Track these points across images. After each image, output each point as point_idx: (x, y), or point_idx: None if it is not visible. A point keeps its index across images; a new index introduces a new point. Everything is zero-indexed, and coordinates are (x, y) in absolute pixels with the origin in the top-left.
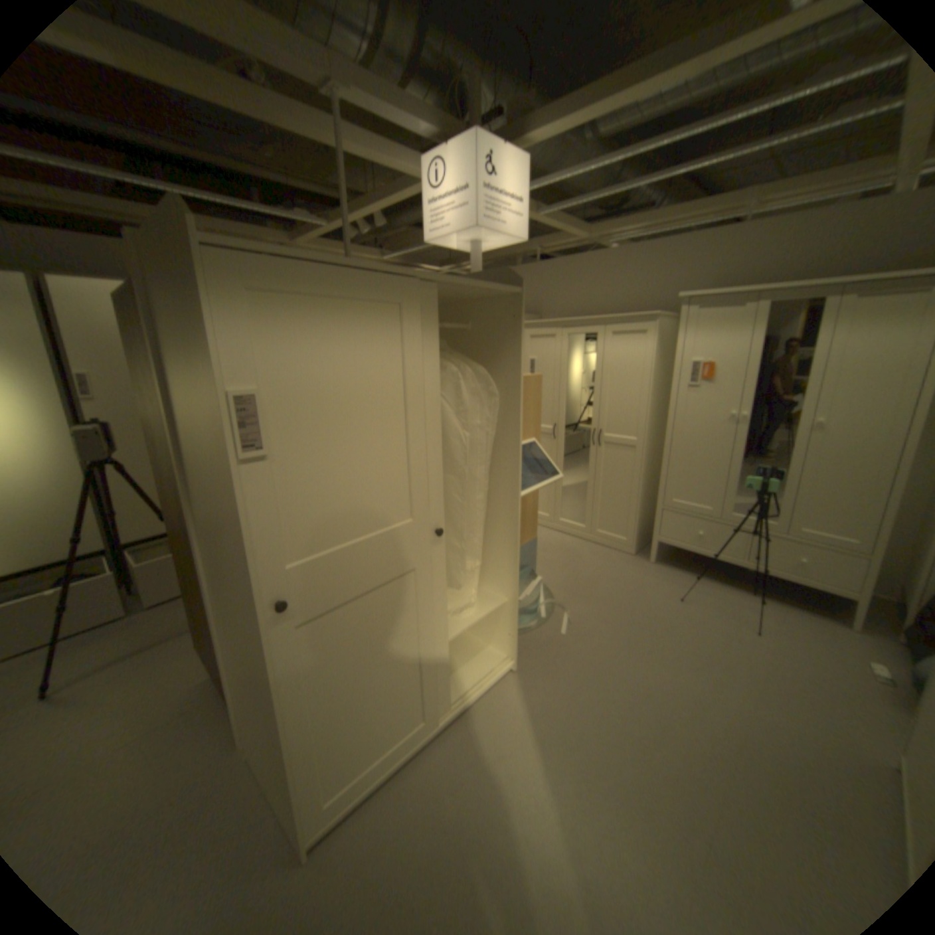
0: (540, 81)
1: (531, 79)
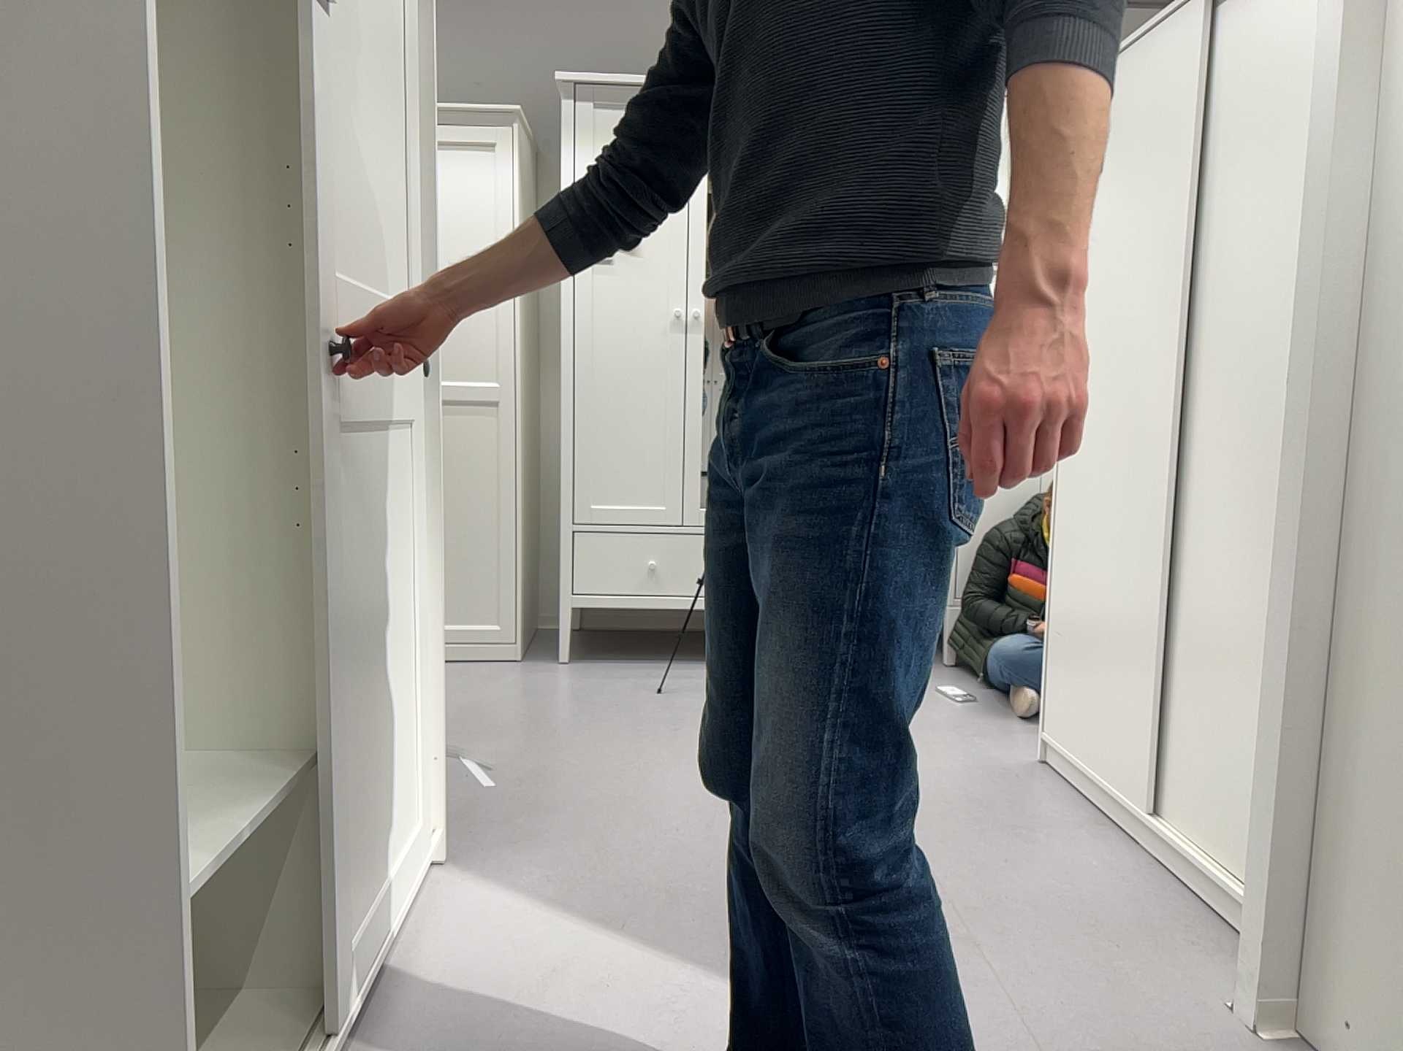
0: None
1: None
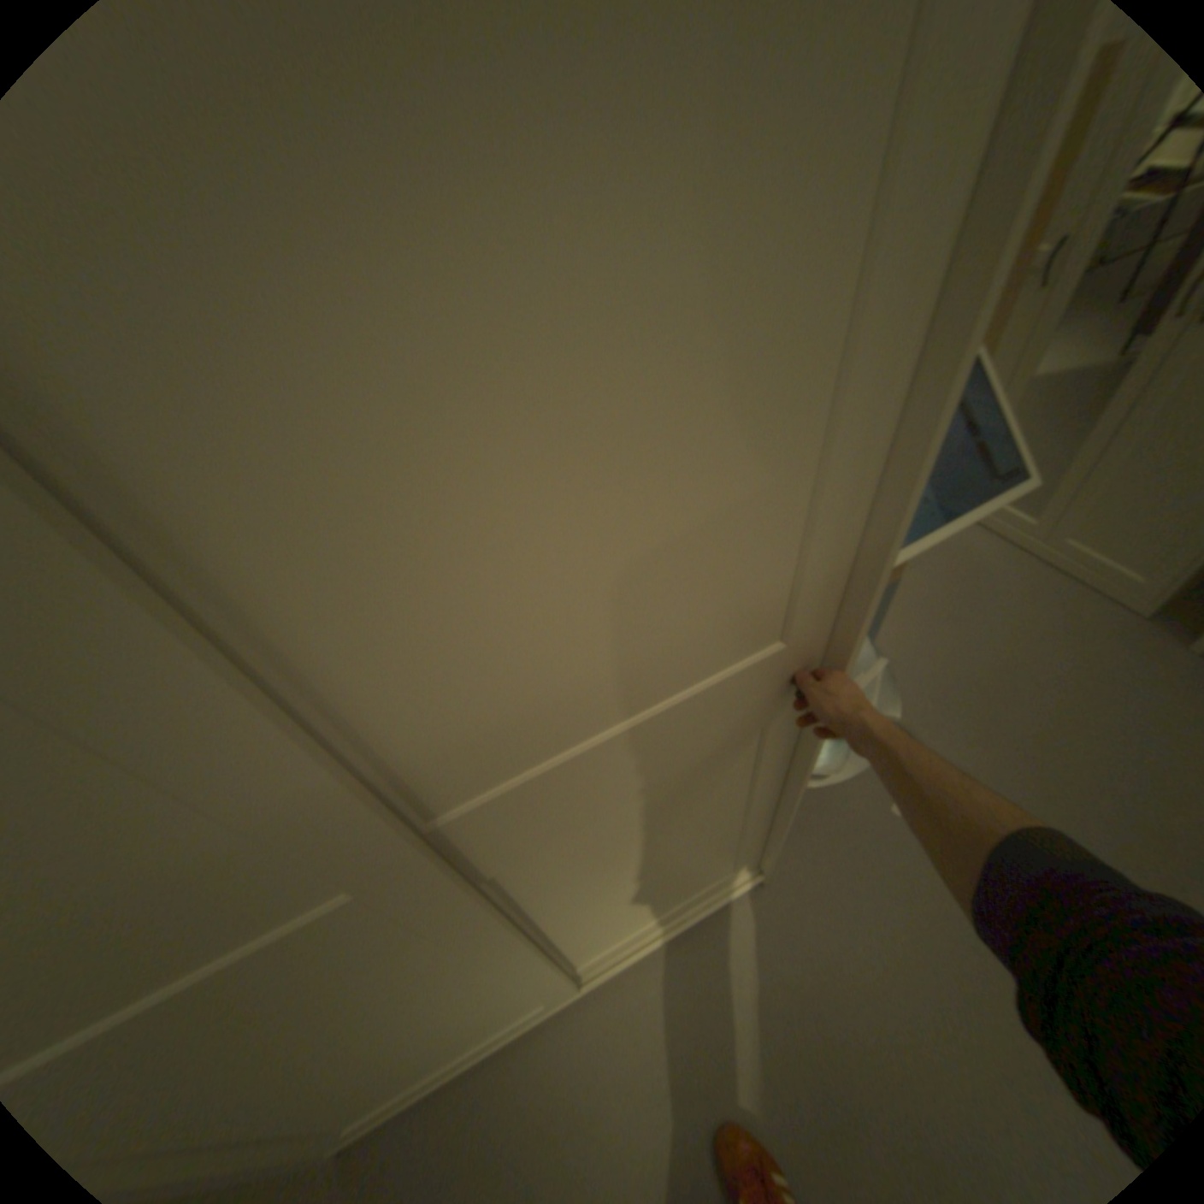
0: None
1: None
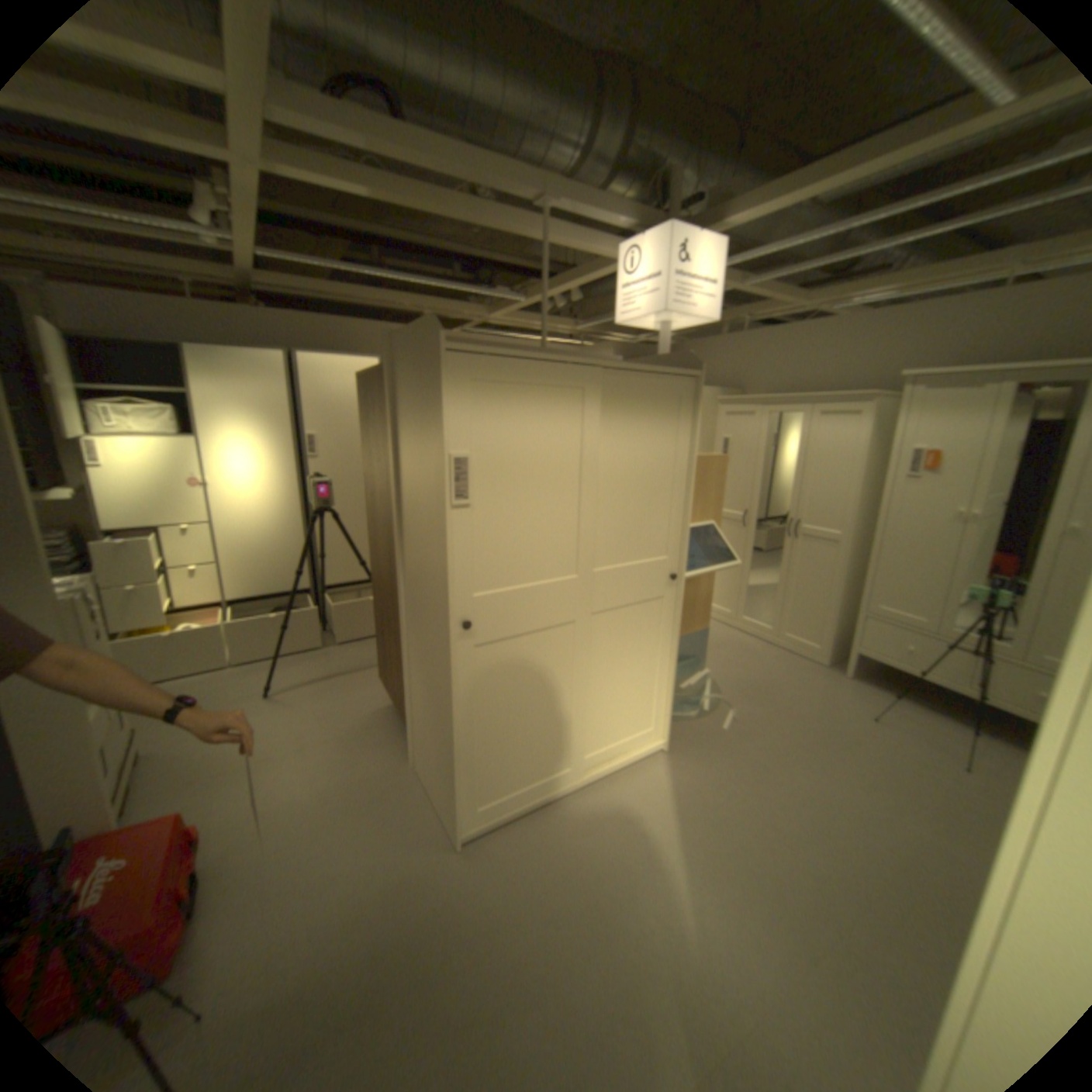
0: (752, 158)
1: (741, 157)
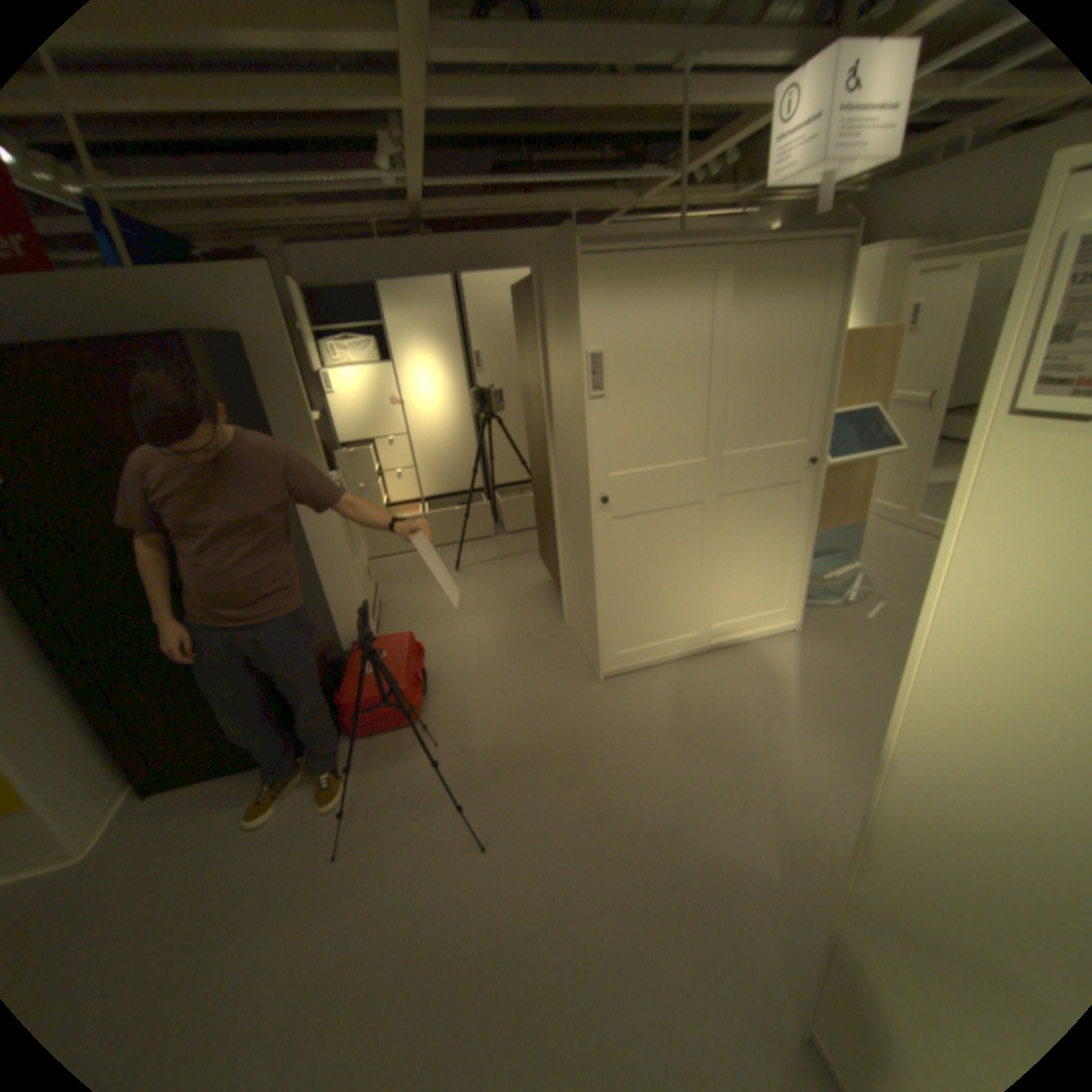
0: None
1: None
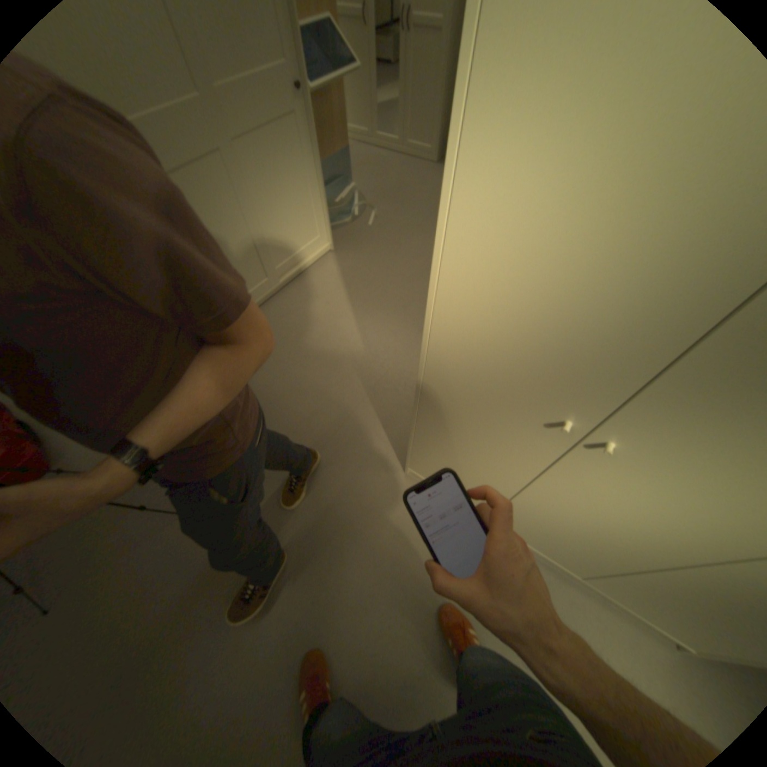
0: None
1: None
